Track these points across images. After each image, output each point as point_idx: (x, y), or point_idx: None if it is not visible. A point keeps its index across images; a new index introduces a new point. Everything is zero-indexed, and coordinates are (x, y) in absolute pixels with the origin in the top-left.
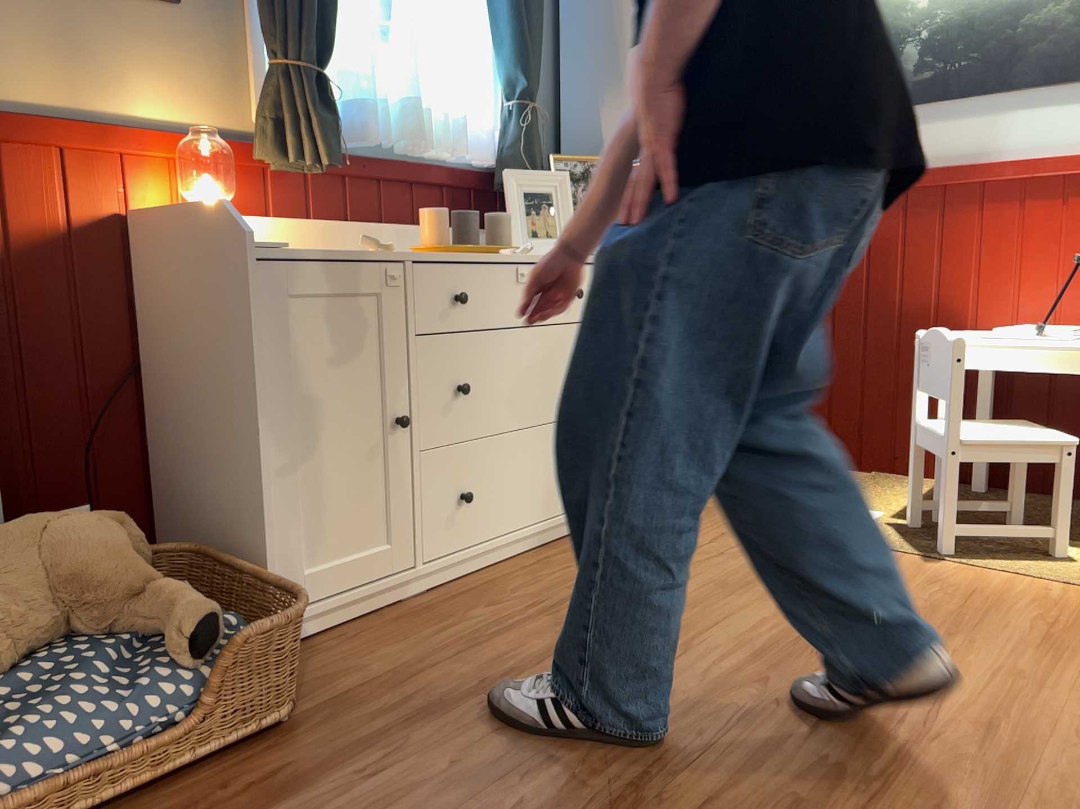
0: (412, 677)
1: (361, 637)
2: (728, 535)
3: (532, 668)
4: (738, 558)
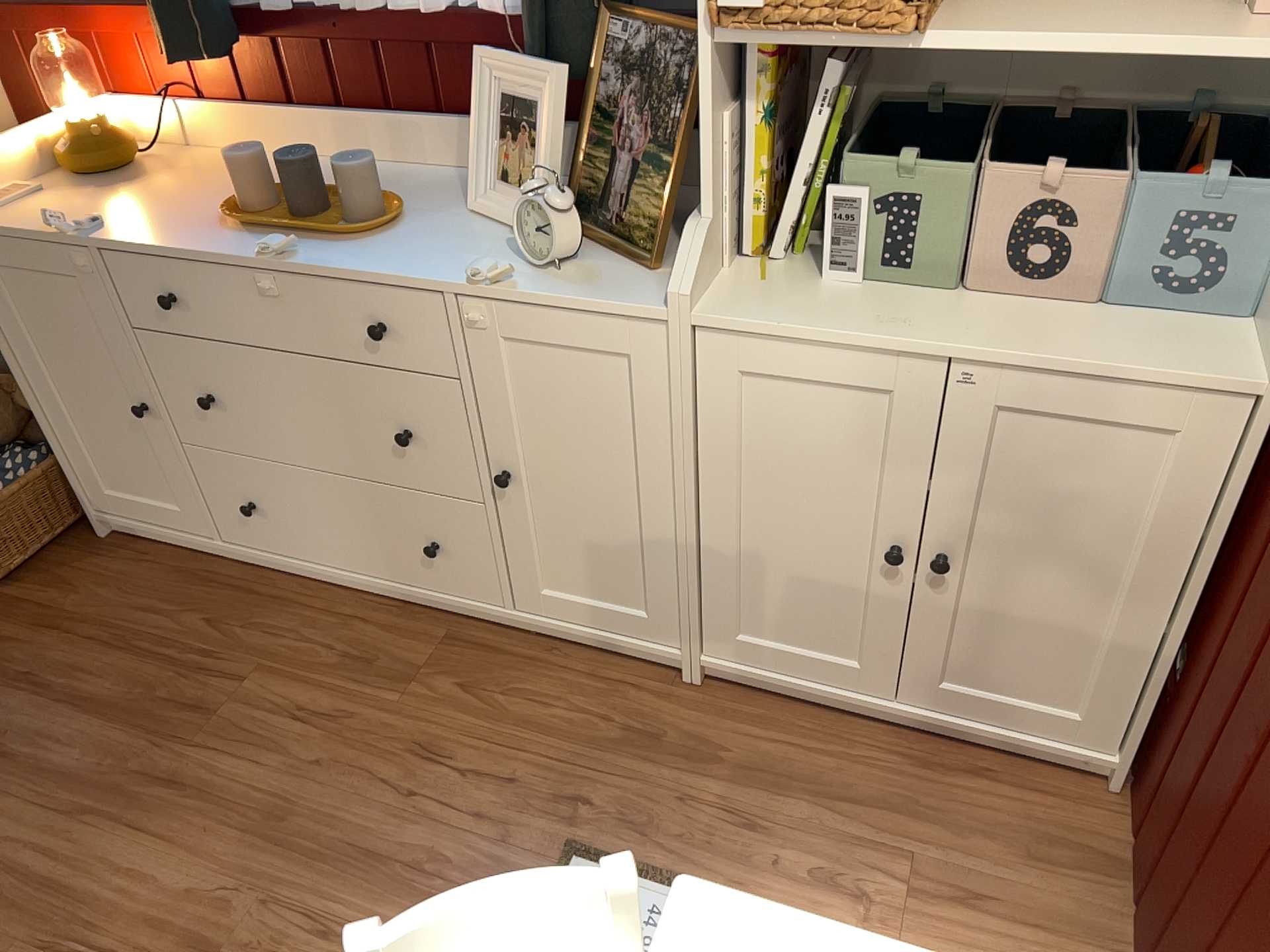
0: (52, 627)
1: (141, 566)
2: (506, 790)
3: (53, 699)
4: (395, 820)
